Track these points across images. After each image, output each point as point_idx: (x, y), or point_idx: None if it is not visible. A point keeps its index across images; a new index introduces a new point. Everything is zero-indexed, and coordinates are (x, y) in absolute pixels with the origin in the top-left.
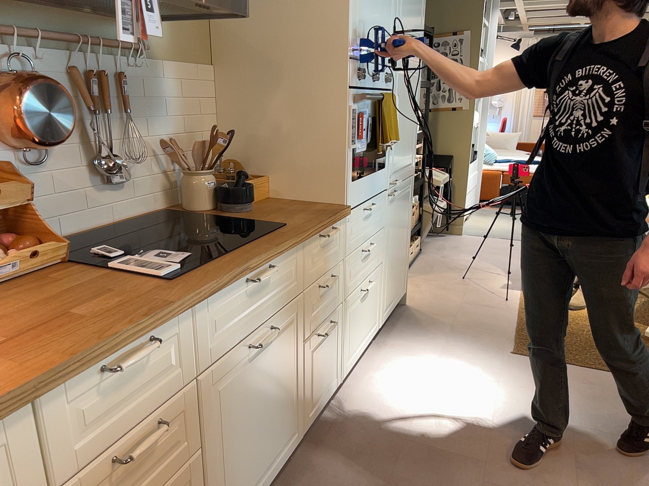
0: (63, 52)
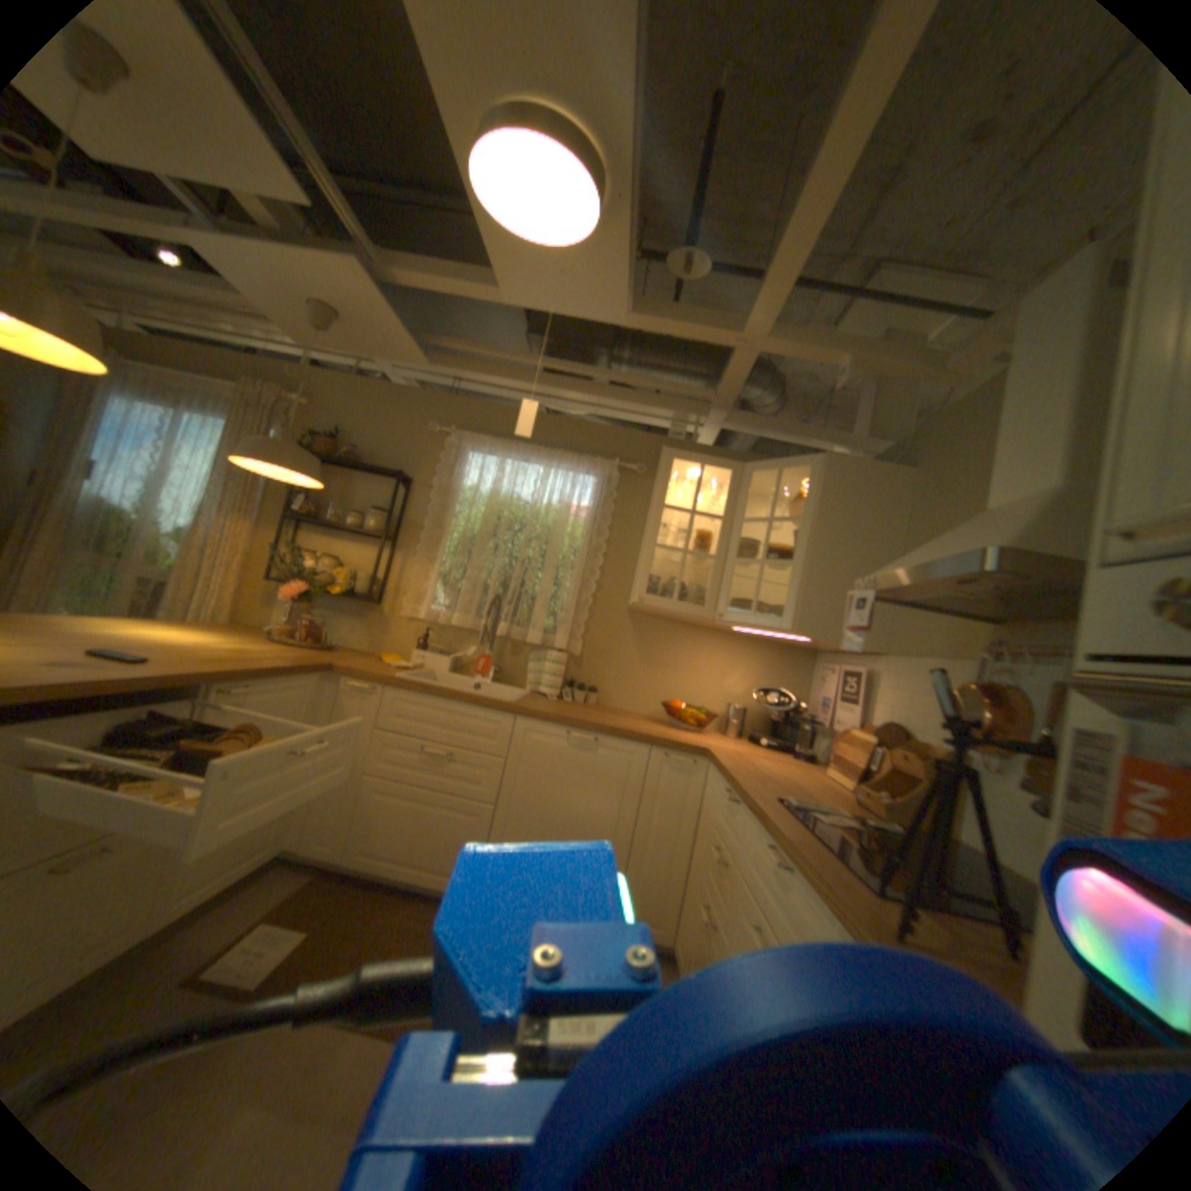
0: (1062, 668)
